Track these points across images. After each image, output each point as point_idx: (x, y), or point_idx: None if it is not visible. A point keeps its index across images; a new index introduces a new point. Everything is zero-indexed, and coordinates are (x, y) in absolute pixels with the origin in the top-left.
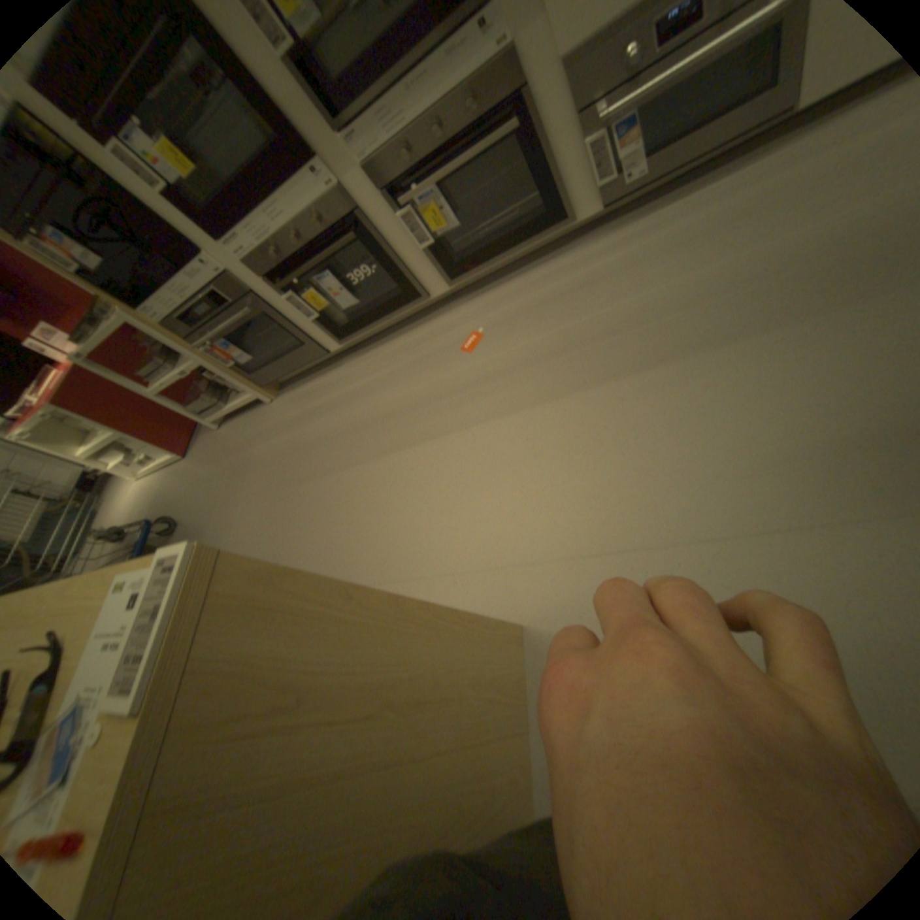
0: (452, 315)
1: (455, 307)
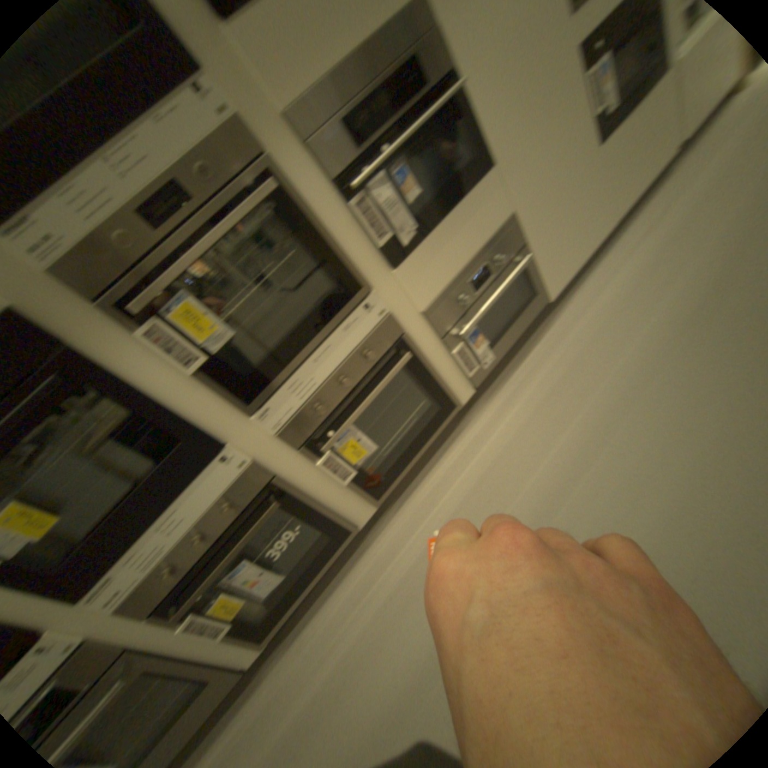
0: (389, 535)
1: (386, 525)
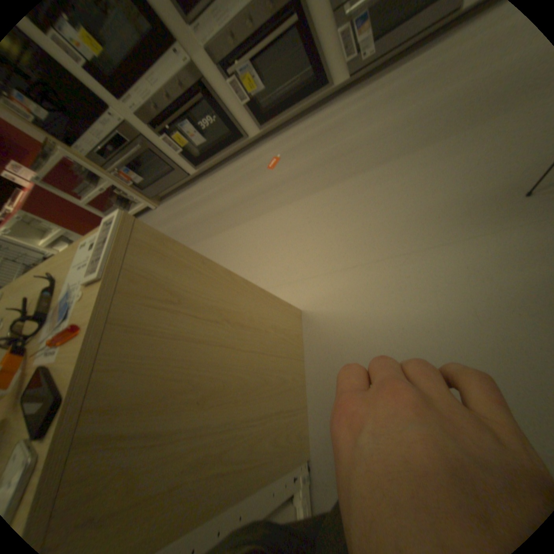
0: (261, 147)
1: (263, 142)
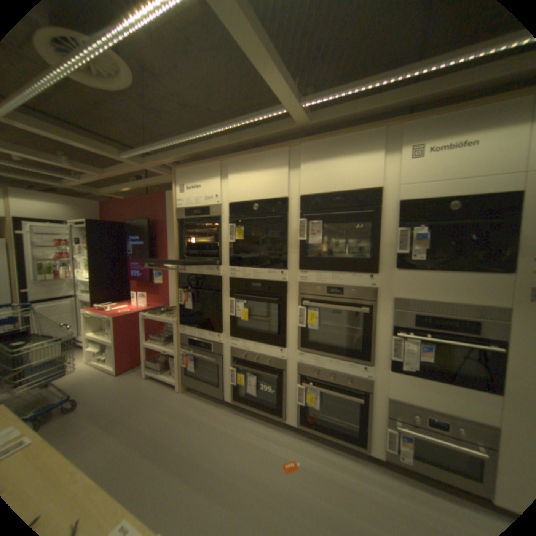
0: (288, 440)
1: (292, 437)
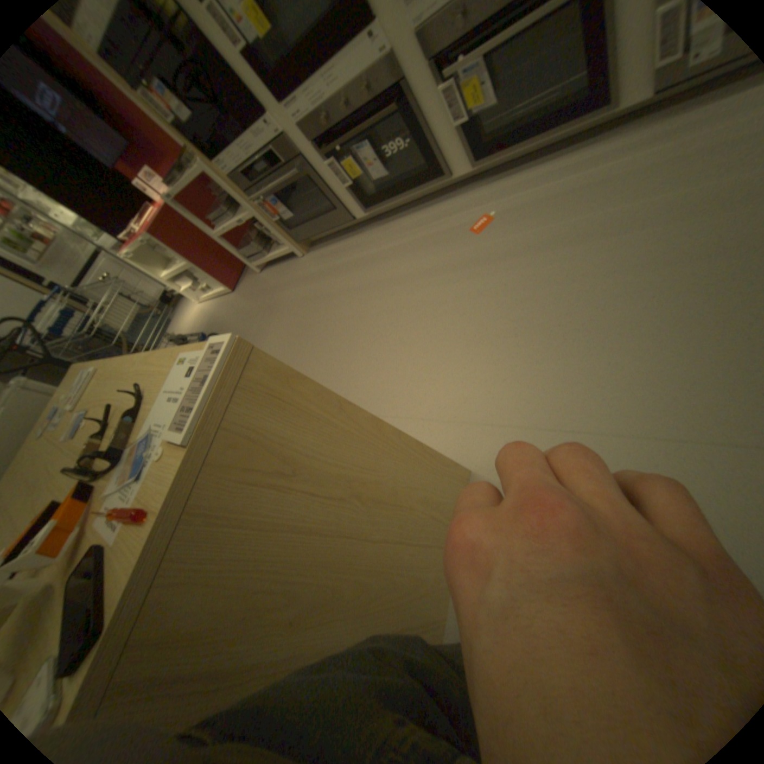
0: (469, 195)
1: (473, 188)
